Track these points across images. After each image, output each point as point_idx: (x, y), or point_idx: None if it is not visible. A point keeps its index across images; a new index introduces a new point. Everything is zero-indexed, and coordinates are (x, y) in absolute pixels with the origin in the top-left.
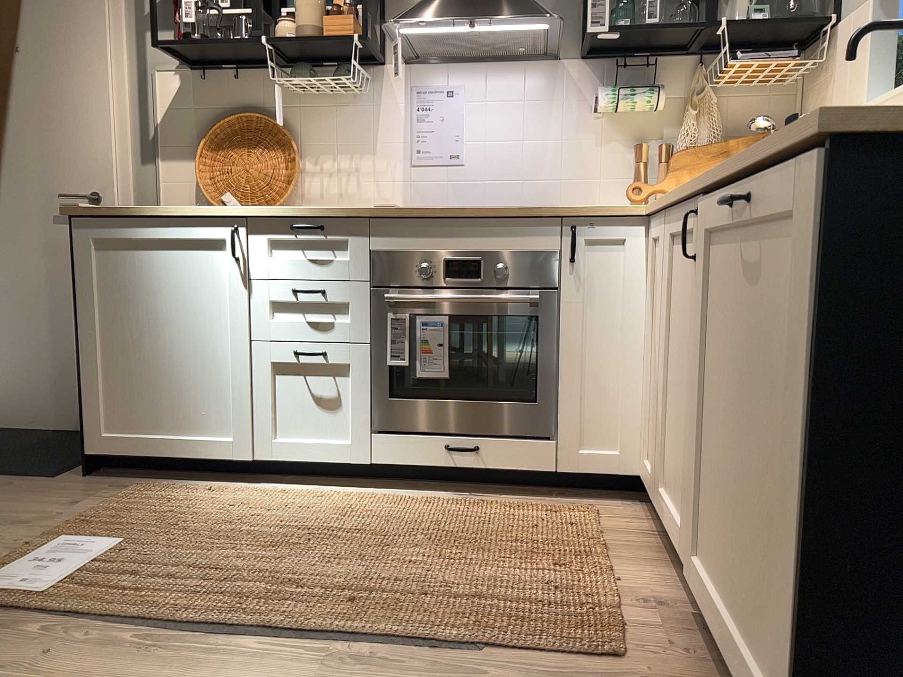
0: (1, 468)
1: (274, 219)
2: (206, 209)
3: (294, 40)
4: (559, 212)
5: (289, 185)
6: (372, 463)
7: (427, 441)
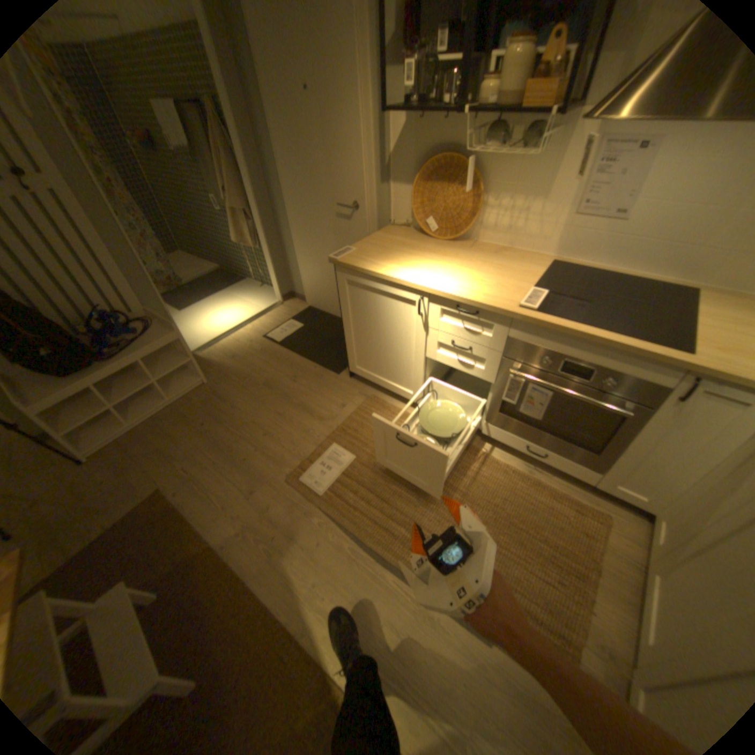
0: (320, 357)
1: (447, 298)
2: (406, 274)
3: (496, 100)
4: (688, 366)
5: (473, 216)
6: (481, 431)
7: (516, 437)
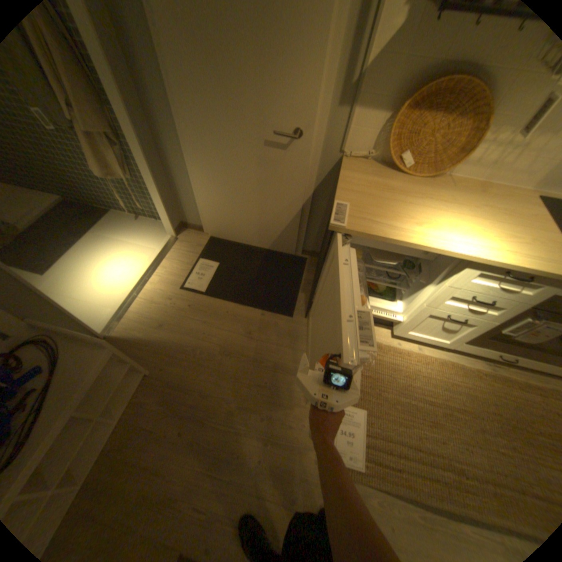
0: (261, 301)
1: (501, 267)
2: (442, 240)
3: None
4: None
5: (463, 151)
6: (455, 349)
7: (492, 352)
